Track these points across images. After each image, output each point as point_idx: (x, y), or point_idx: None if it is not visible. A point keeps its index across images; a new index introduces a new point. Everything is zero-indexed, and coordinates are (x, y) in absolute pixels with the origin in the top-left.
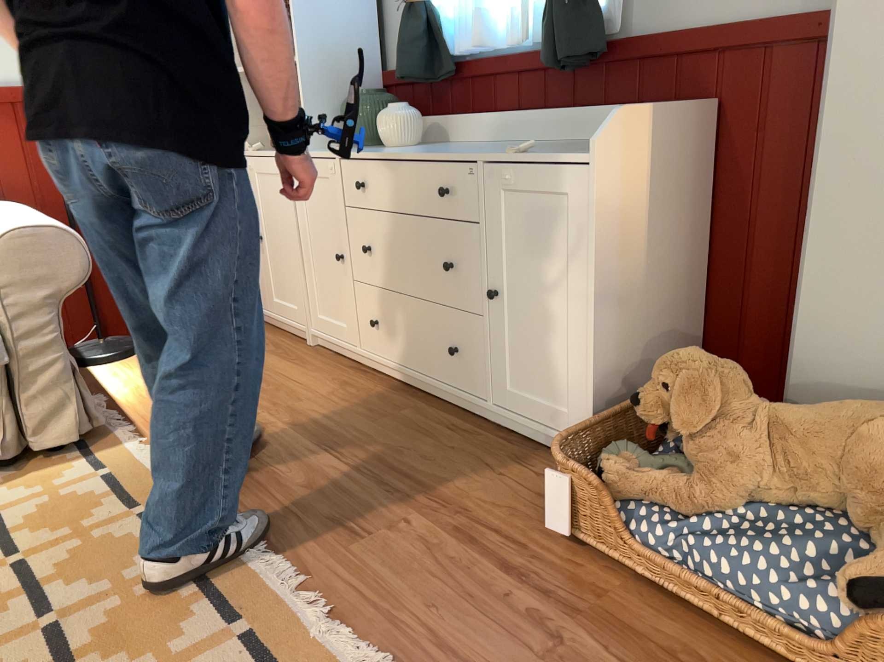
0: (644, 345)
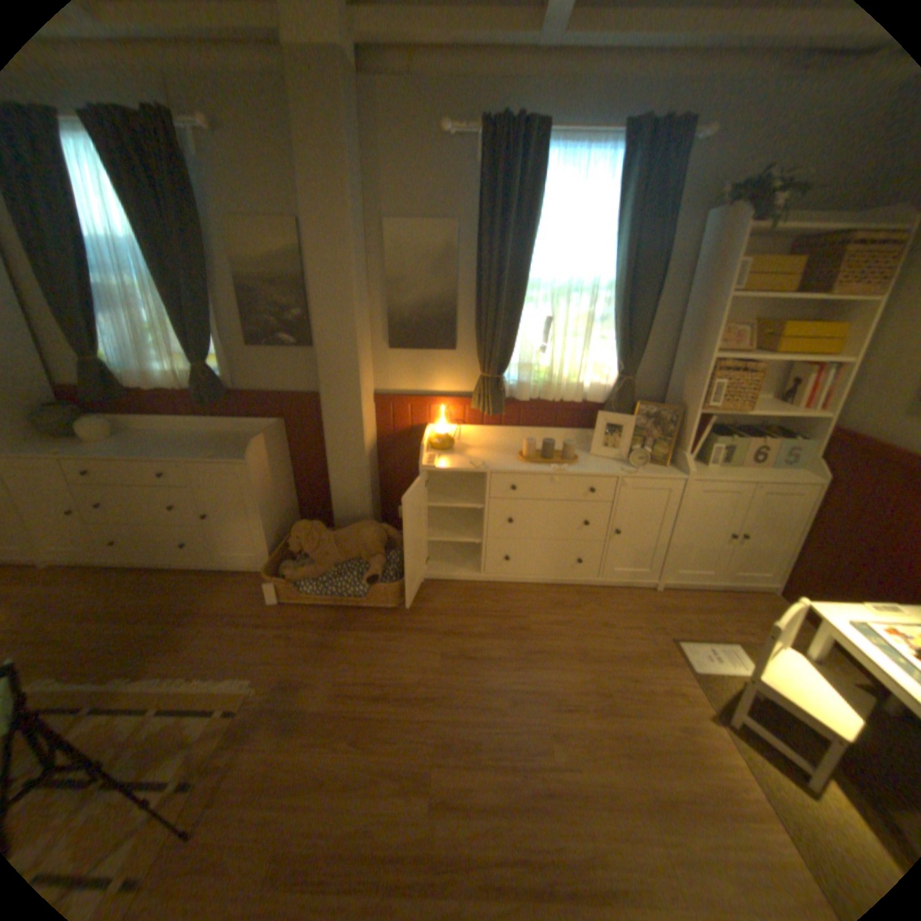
0: (279, 518)
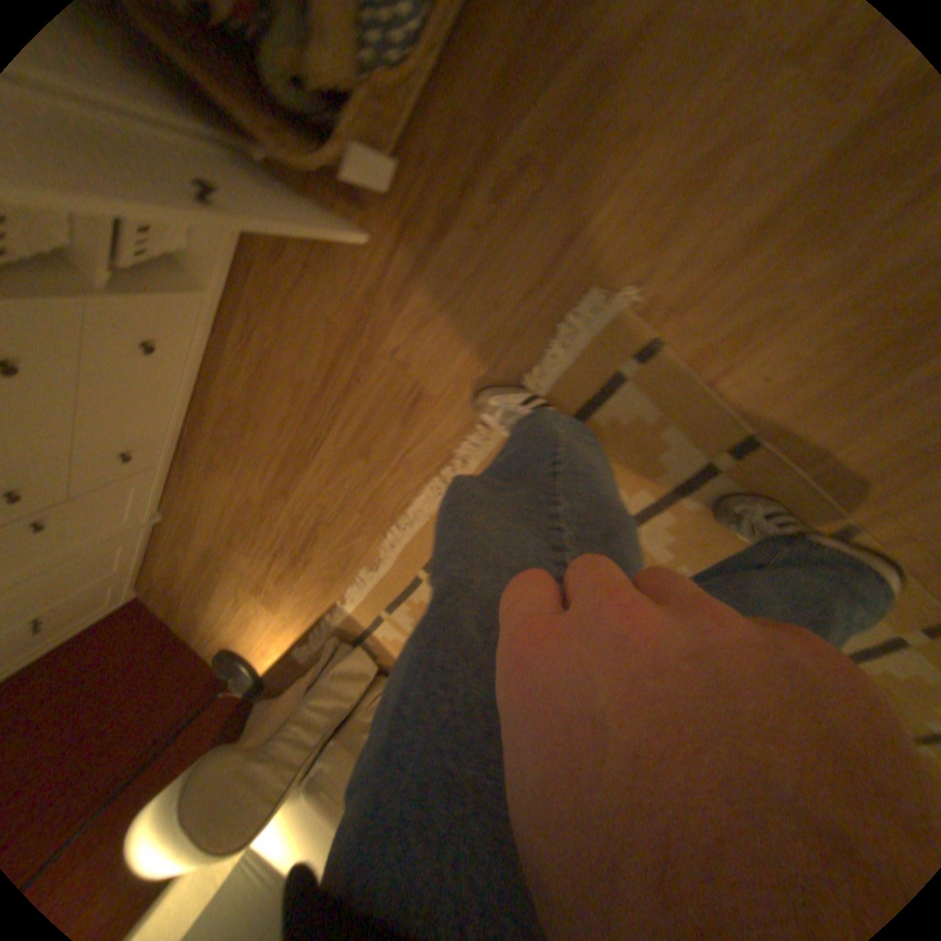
0: None
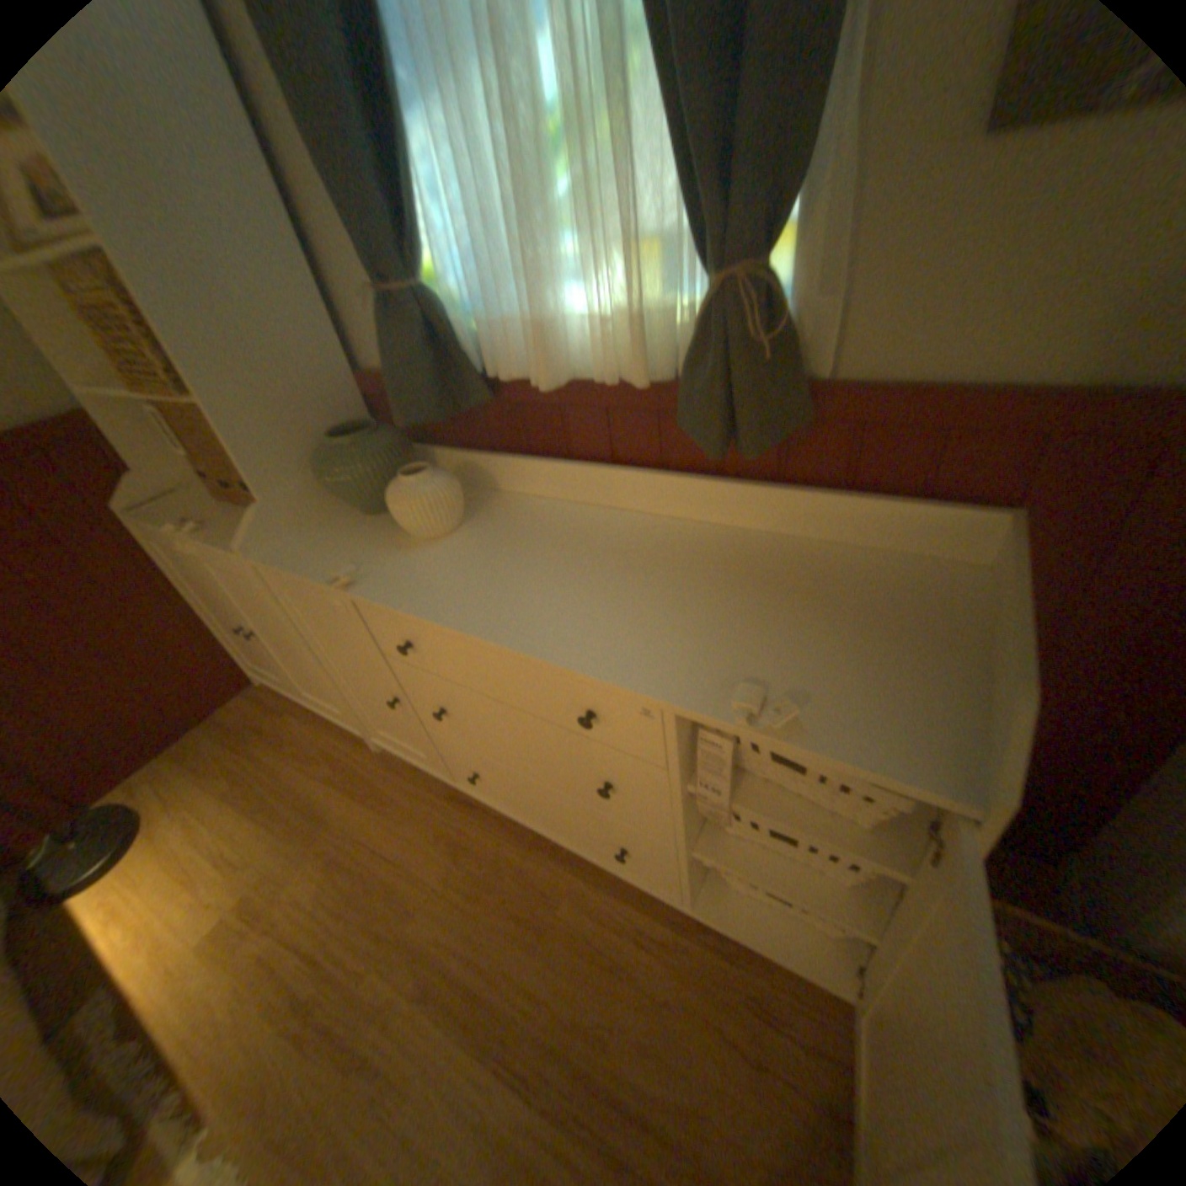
0: None
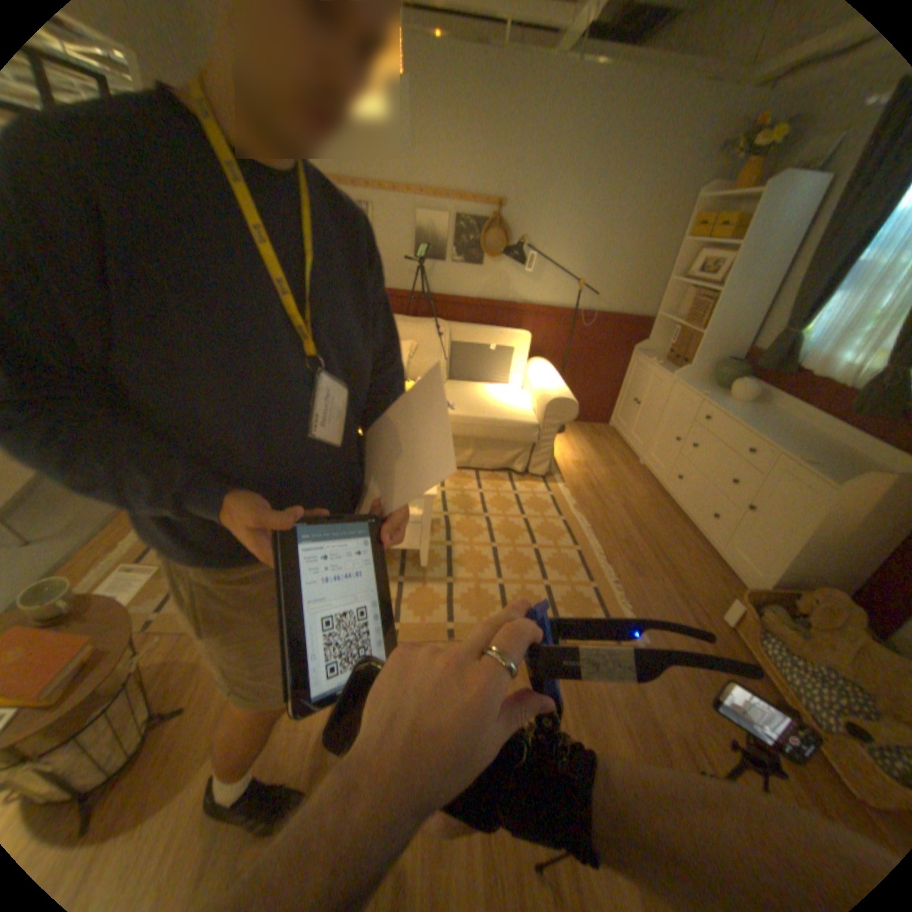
0: (824, 573)
